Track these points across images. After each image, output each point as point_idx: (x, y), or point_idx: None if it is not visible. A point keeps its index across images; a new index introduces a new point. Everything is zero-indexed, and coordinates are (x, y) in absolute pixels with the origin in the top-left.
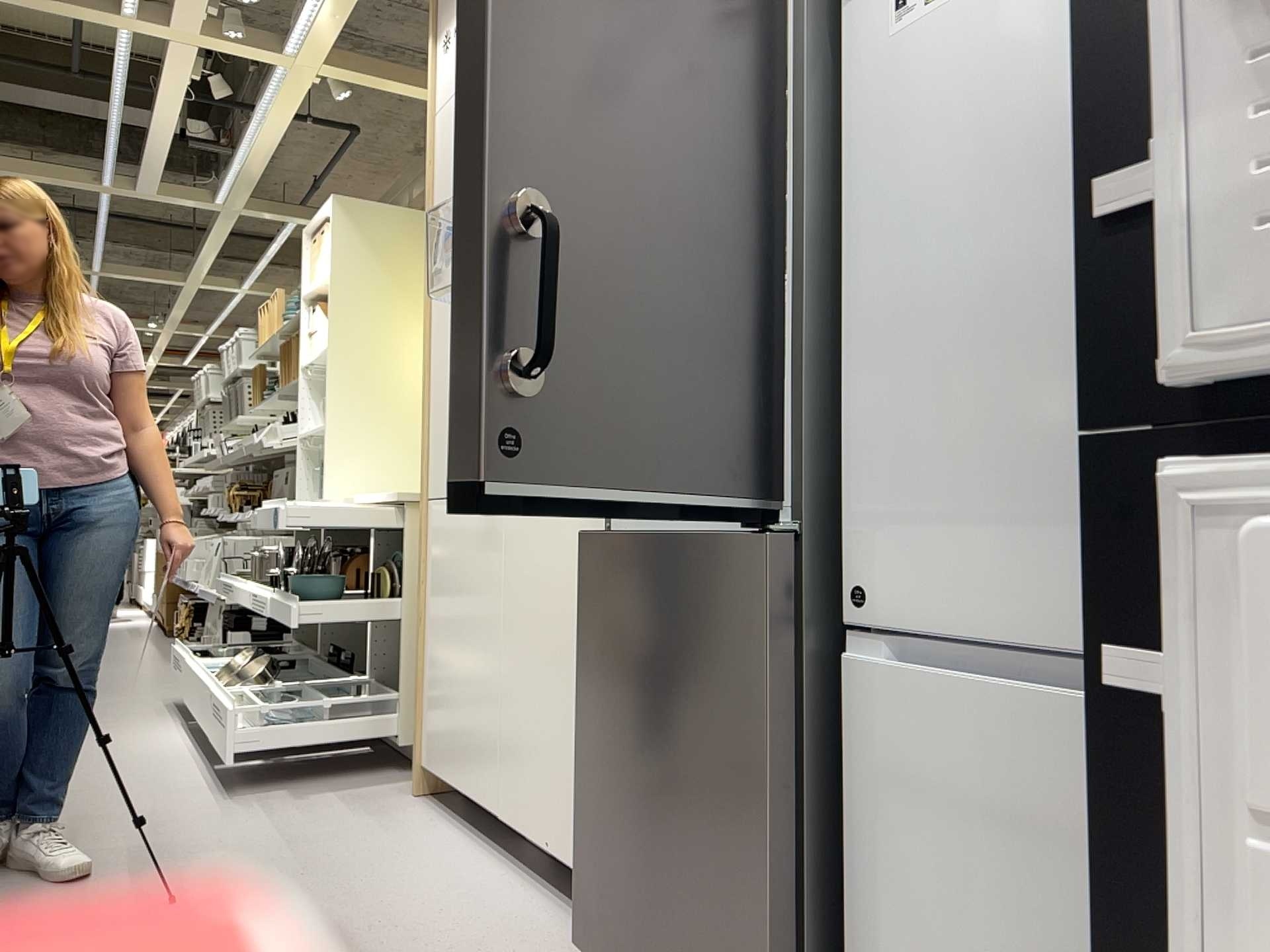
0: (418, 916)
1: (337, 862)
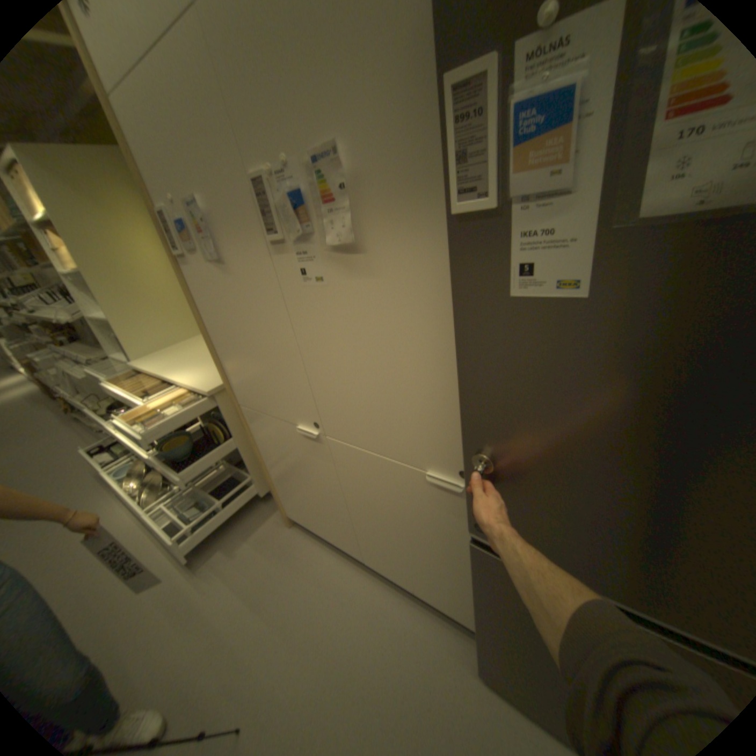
0: (371, 662)
1: (293, 621)
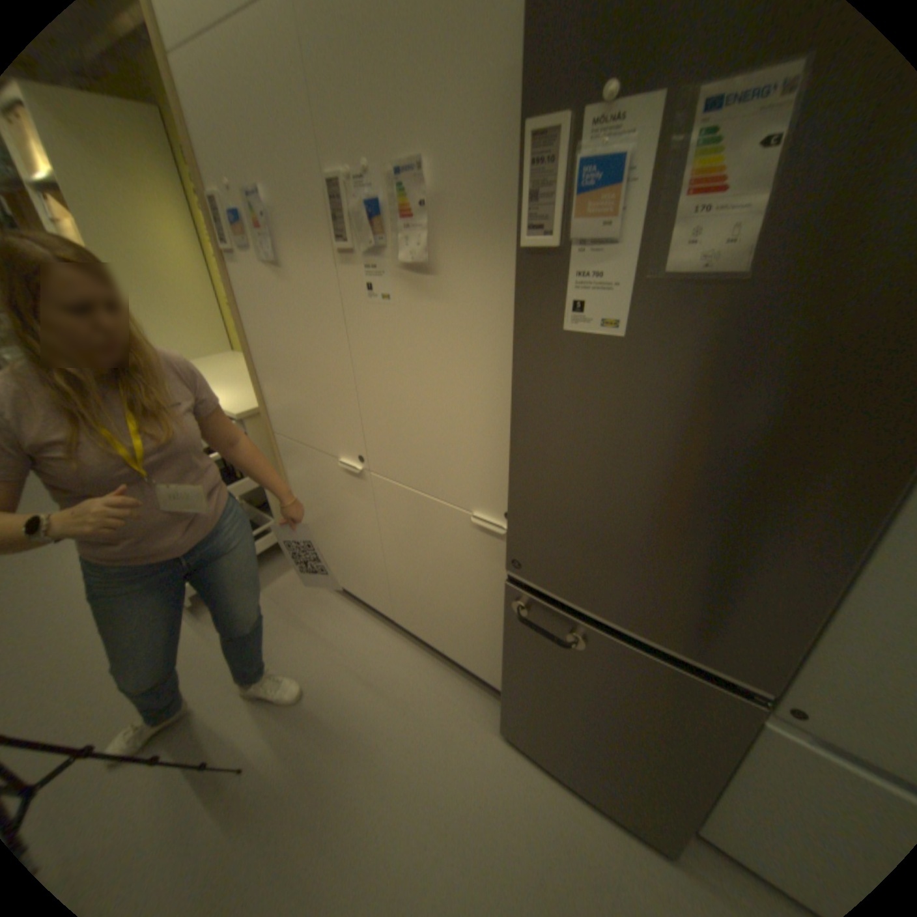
0: (391, 716)
1: (311, 673)
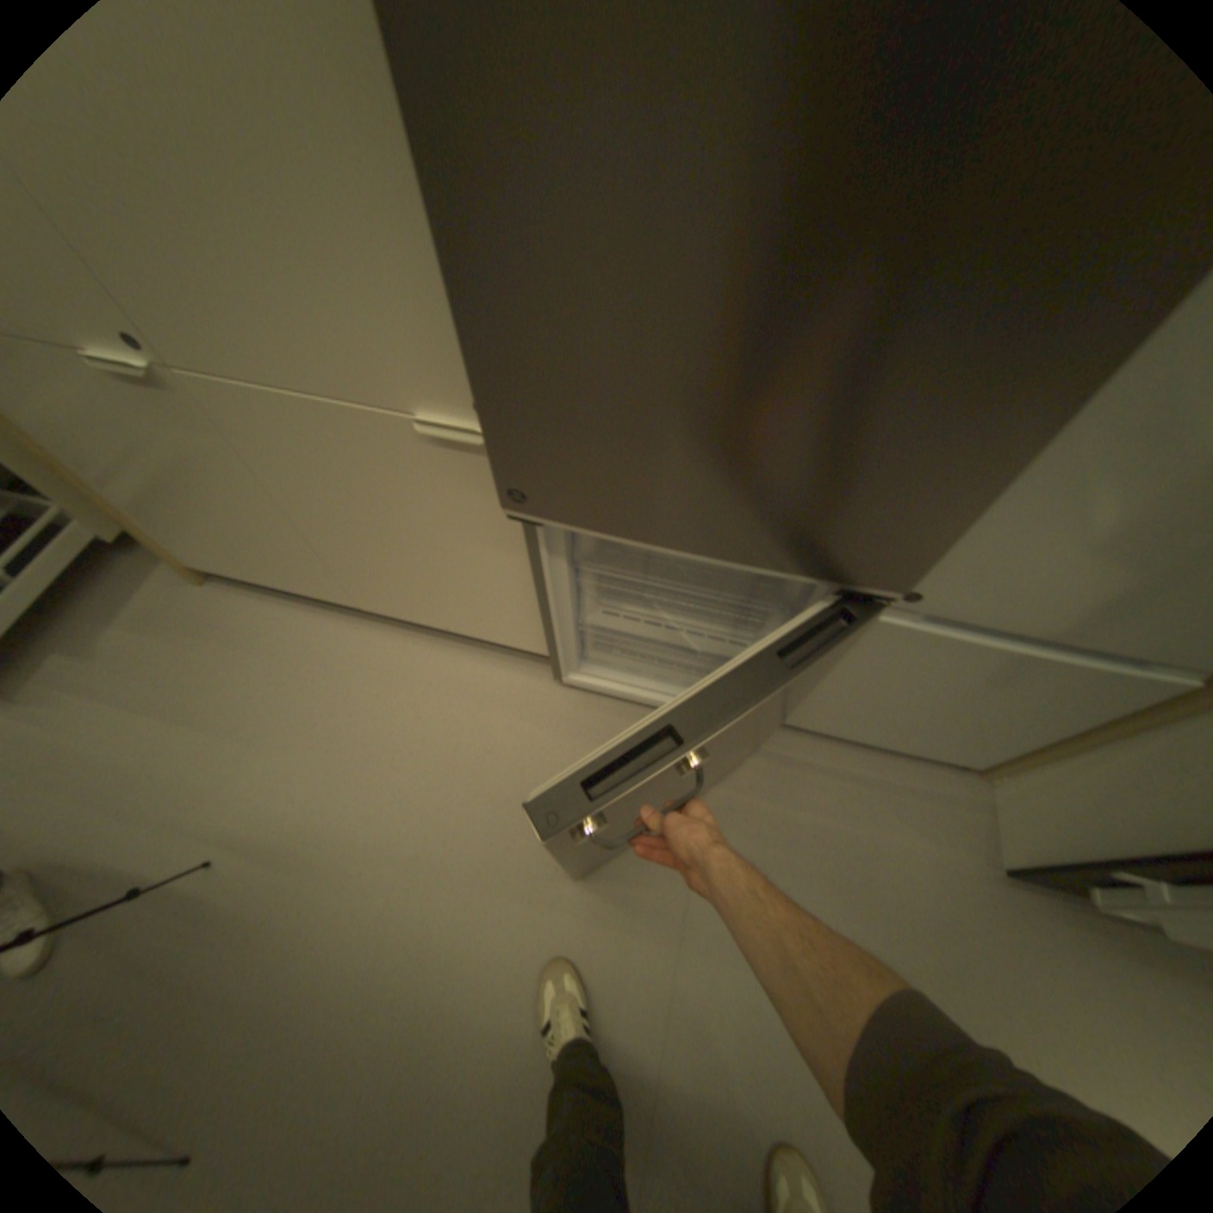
0: (399, 726)
1: (256, 715)
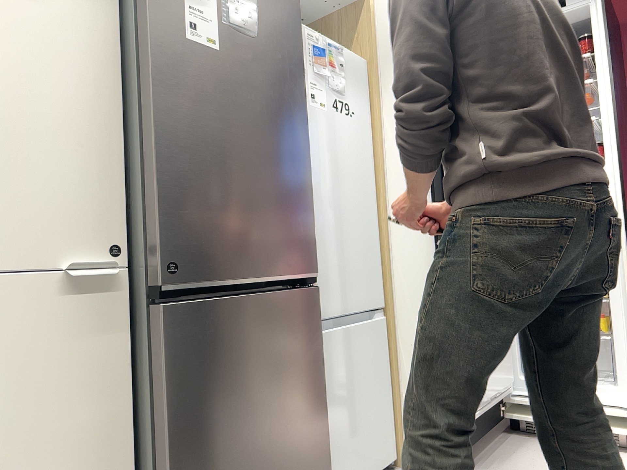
0: None
1: None
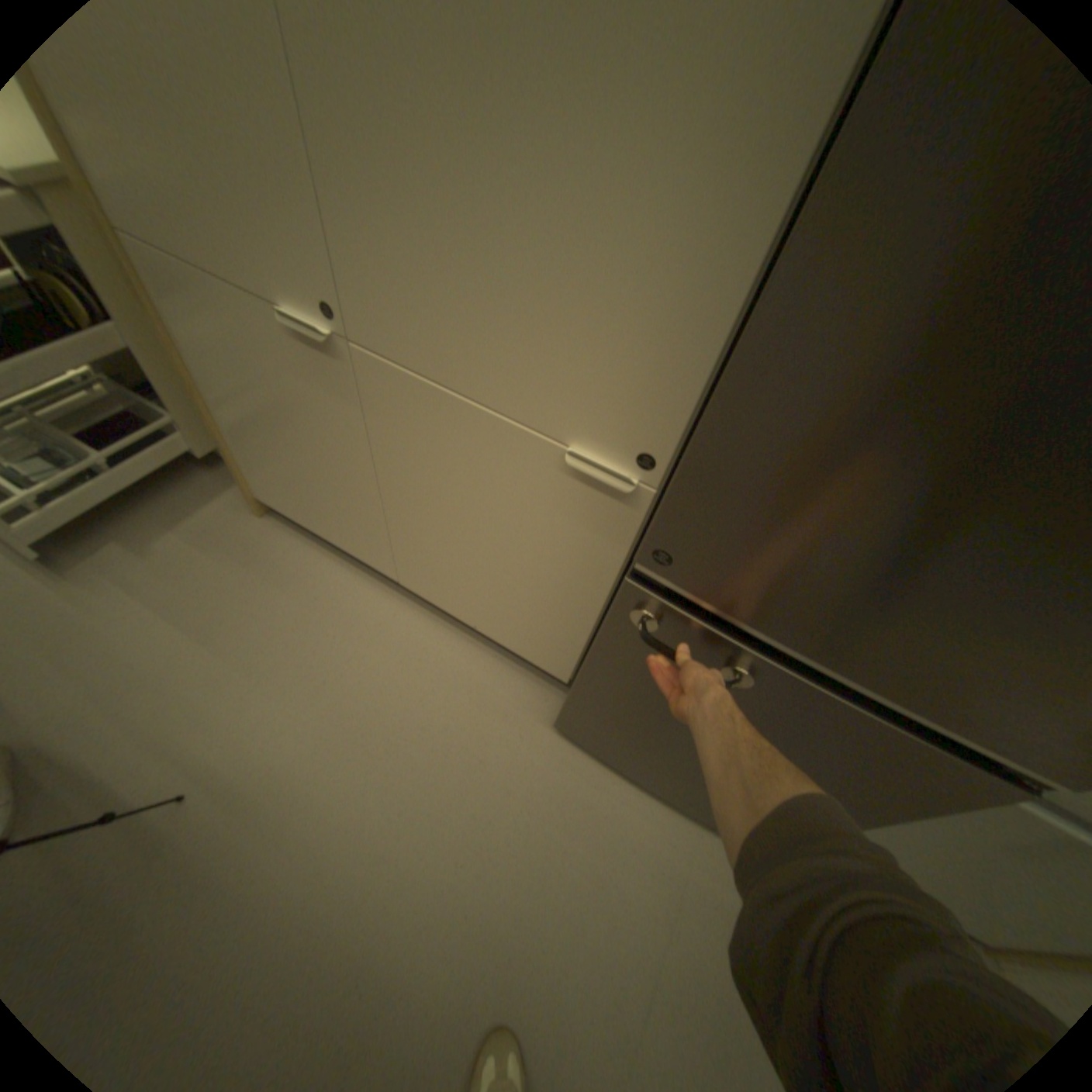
0: (403, 709)
1: (274, 656)
